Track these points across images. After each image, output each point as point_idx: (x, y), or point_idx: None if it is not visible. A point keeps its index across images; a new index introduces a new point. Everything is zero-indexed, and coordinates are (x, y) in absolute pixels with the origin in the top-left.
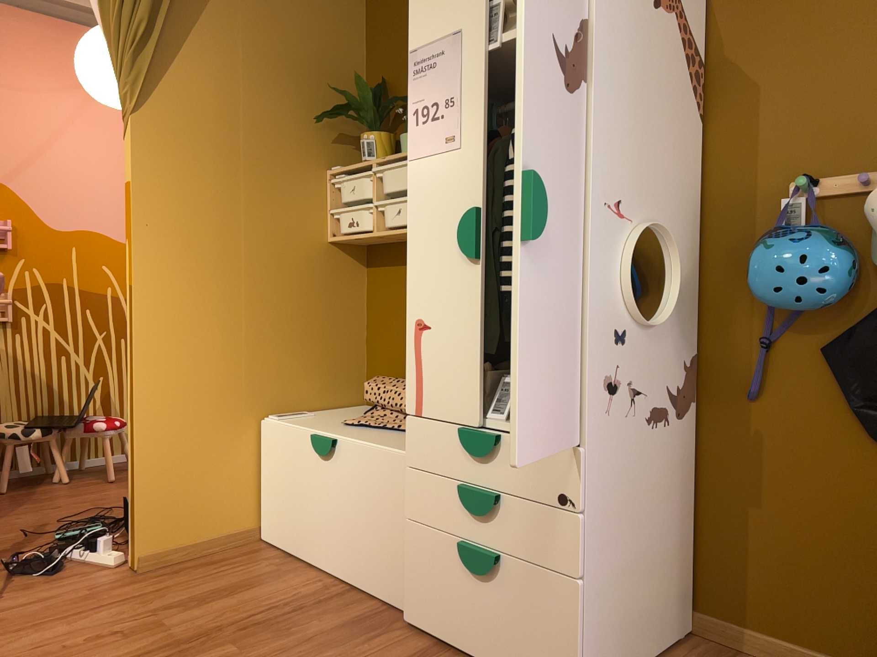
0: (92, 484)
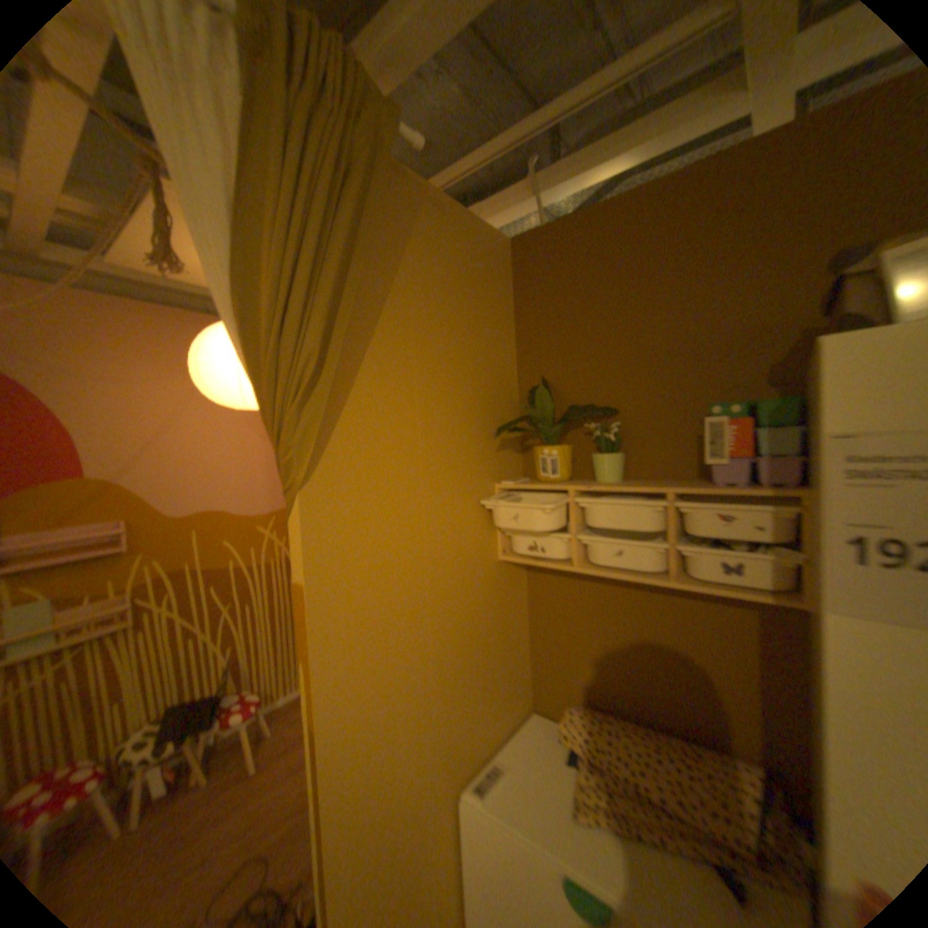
0: (233, 786)
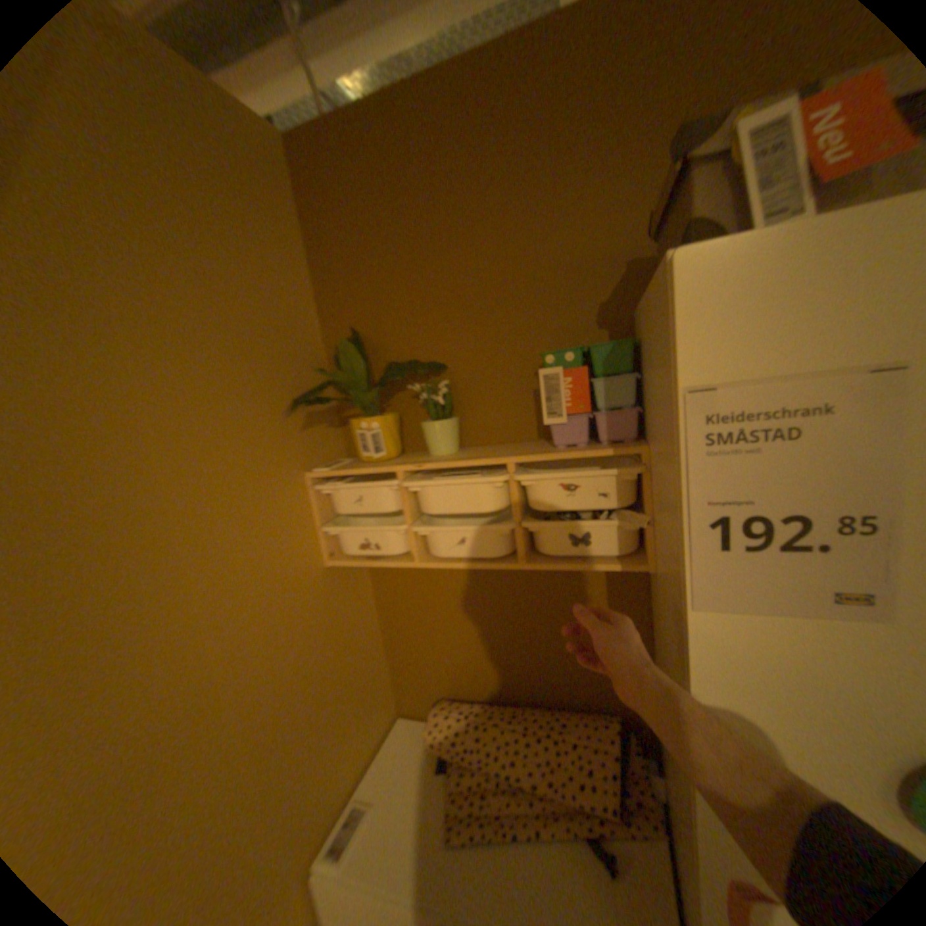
0: None
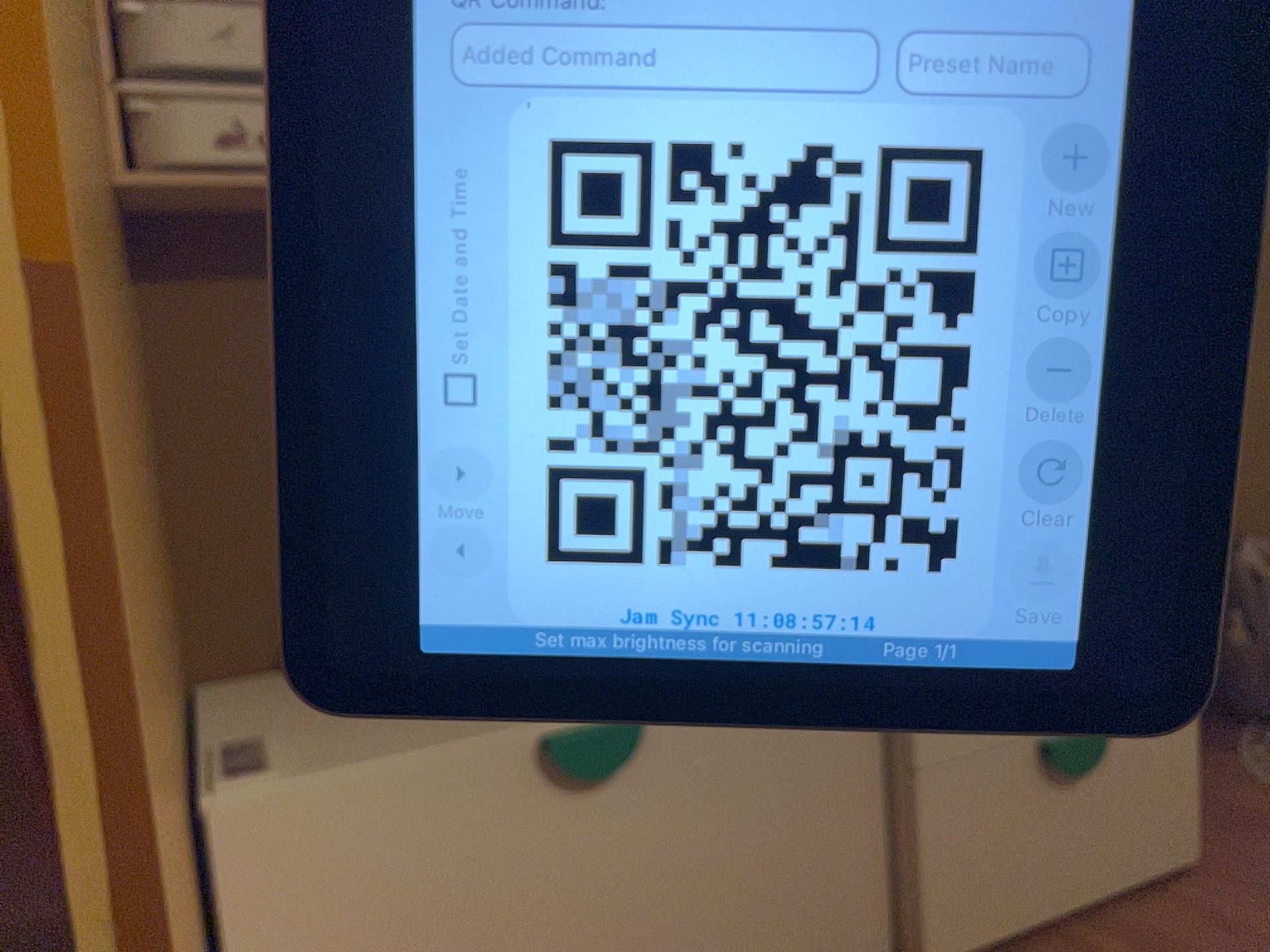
0: None
